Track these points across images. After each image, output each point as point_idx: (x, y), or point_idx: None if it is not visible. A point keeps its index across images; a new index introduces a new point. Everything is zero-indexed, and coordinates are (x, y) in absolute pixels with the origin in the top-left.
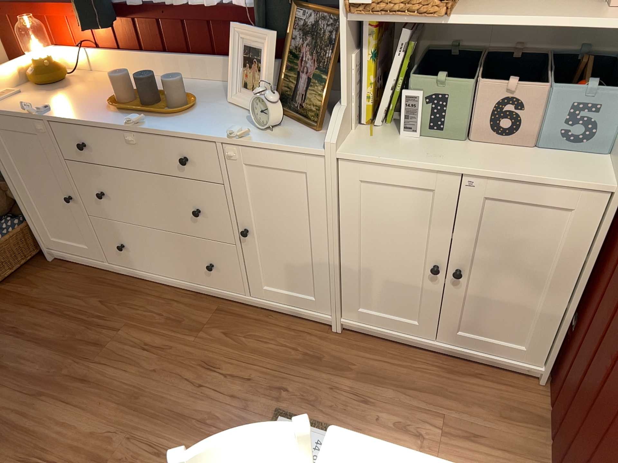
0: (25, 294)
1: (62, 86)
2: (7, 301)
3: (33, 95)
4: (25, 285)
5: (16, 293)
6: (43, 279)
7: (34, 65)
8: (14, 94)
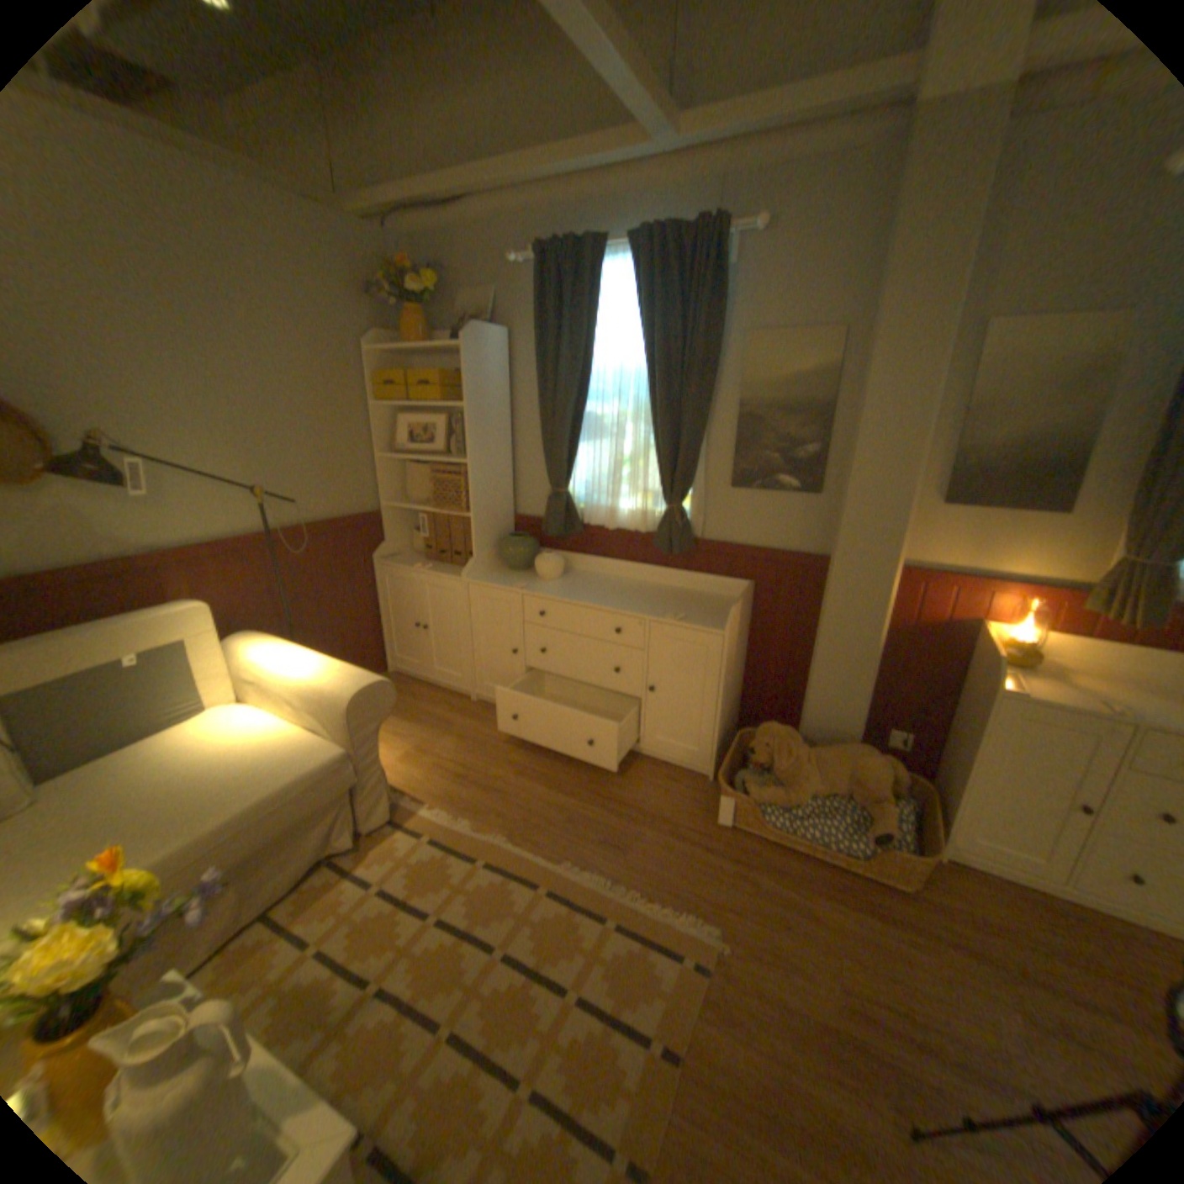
0: (970, 917)
1: (1052, 675)
2: (955, 923)
3: (1043, 684)
4: (950, 899)
5: (952, 911)
6: (964, 893)
7: (1023, 648)
8: (1015, 678)
